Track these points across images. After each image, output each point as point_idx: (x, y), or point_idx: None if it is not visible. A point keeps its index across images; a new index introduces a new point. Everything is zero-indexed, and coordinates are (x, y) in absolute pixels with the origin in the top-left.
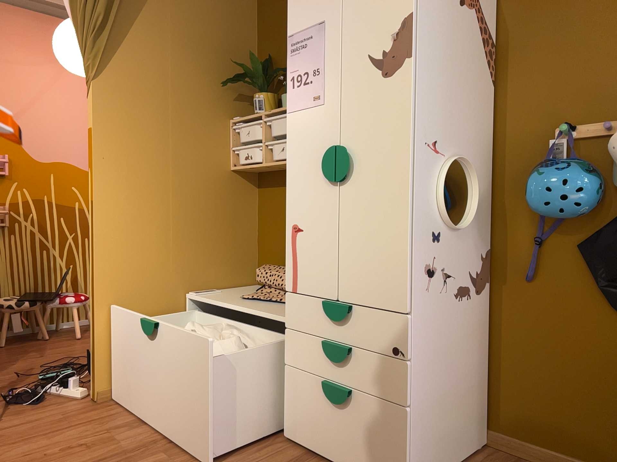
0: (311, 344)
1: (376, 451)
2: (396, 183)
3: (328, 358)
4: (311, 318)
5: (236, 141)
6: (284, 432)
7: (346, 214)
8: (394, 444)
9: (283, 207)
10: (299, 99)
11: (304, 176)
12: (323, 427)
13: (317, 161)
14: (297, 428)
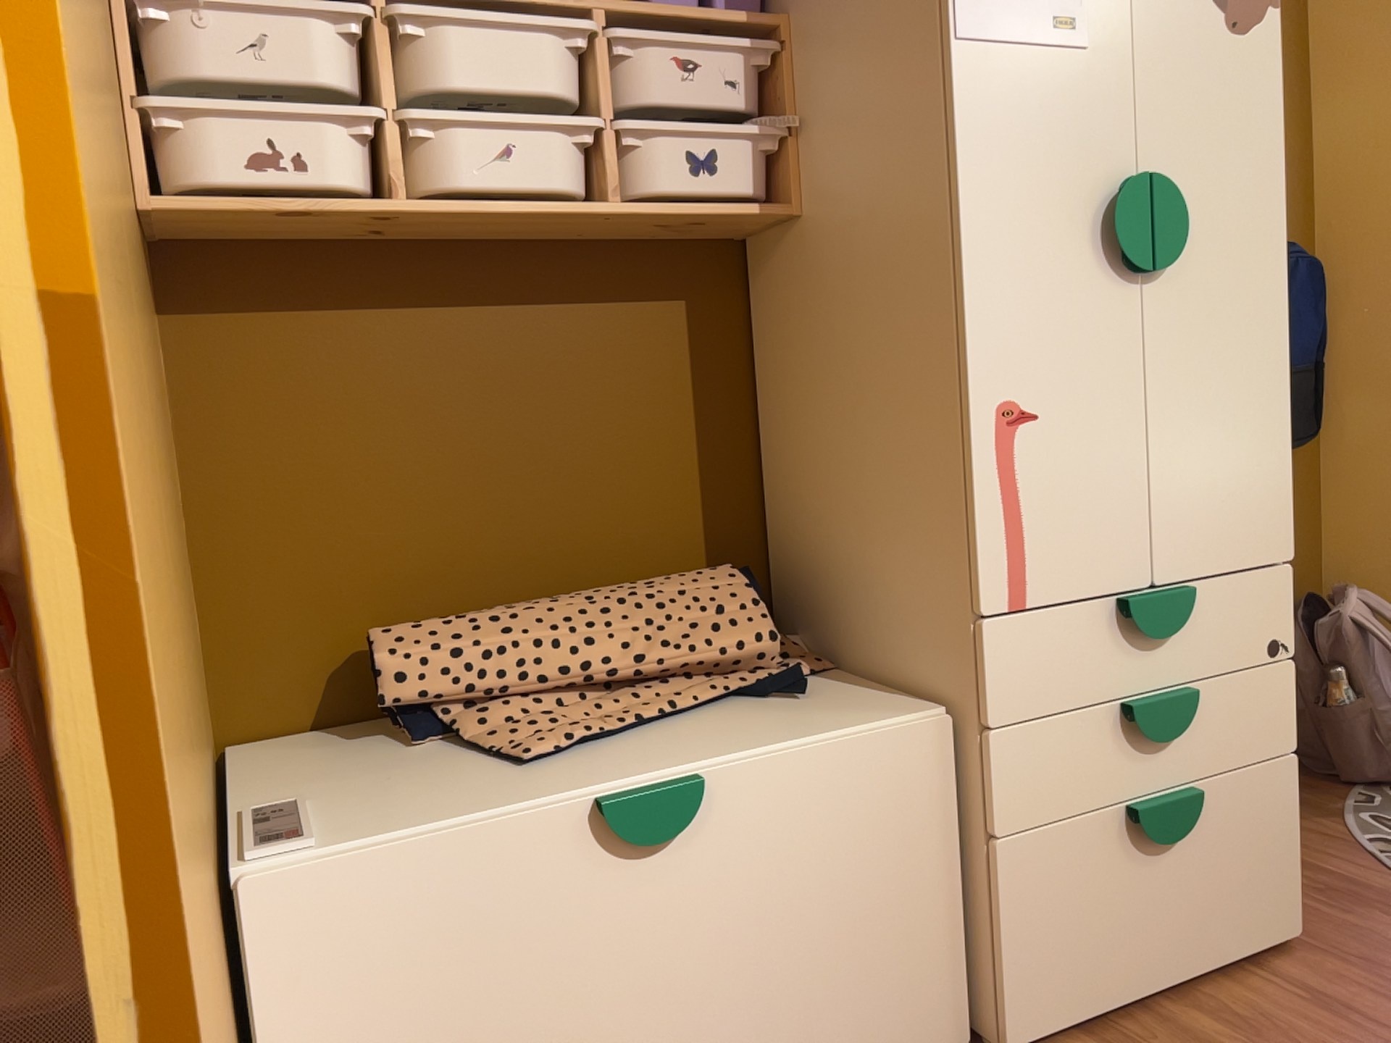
0: (1080, 733)
1: (1248, 881)
2: (1264, 283)
3: (1151, 738)
4: (1077, 662)
5: (135, 77)
6: (1010, 1035)
7: (1161, 360)
8: (1279, 837)
9: (357, 395)
10: (1002, 9)
11: (1034, 254)
12: (1129, 925)
13: (1076, 214)
14: (1054, 988)
